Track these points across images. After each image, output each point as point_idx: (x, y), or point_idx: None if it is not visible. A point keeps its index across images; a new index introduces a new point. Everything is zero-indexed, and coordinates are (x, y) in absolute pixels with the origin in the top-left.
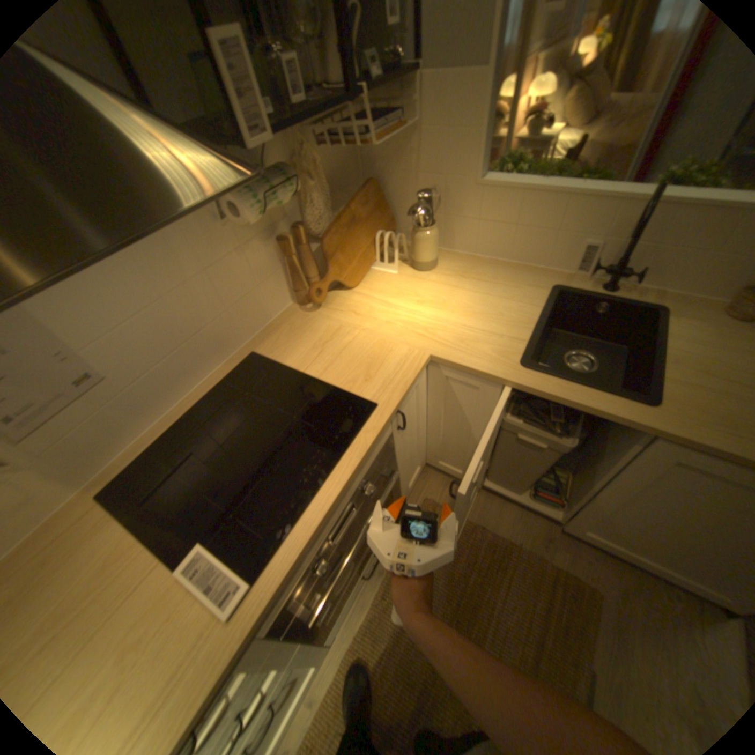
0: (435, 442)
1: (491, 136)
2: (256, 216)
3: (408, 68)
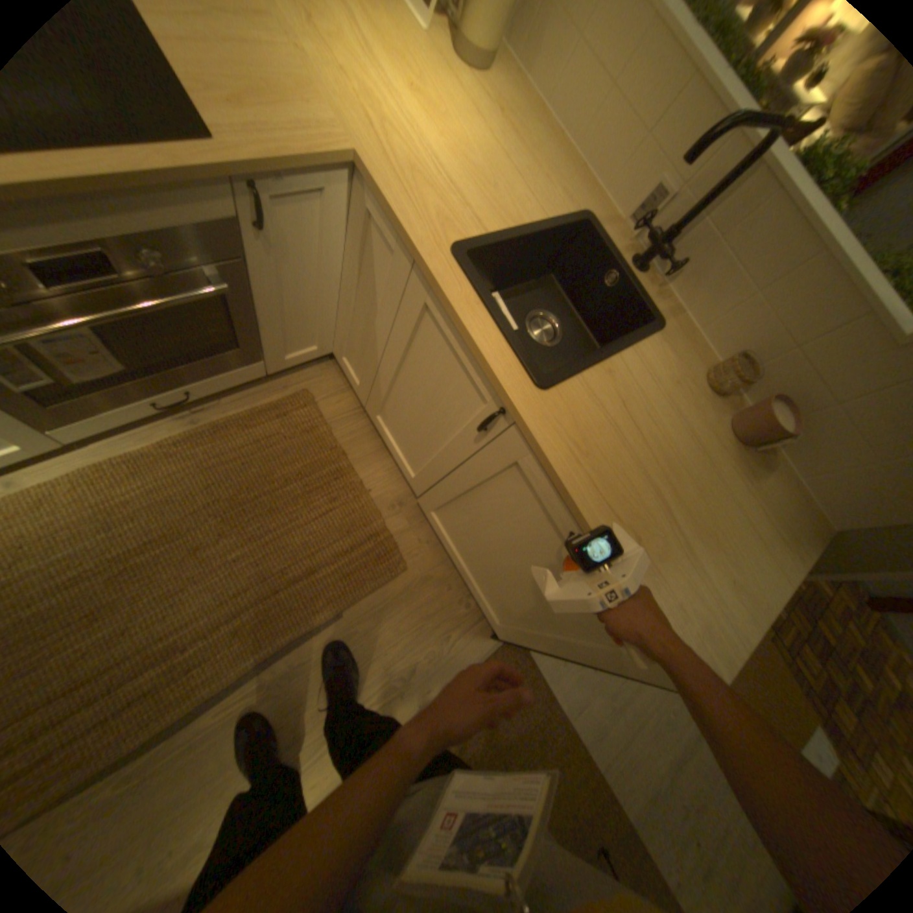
0: (345, 327)
1: None
2: None
3: None
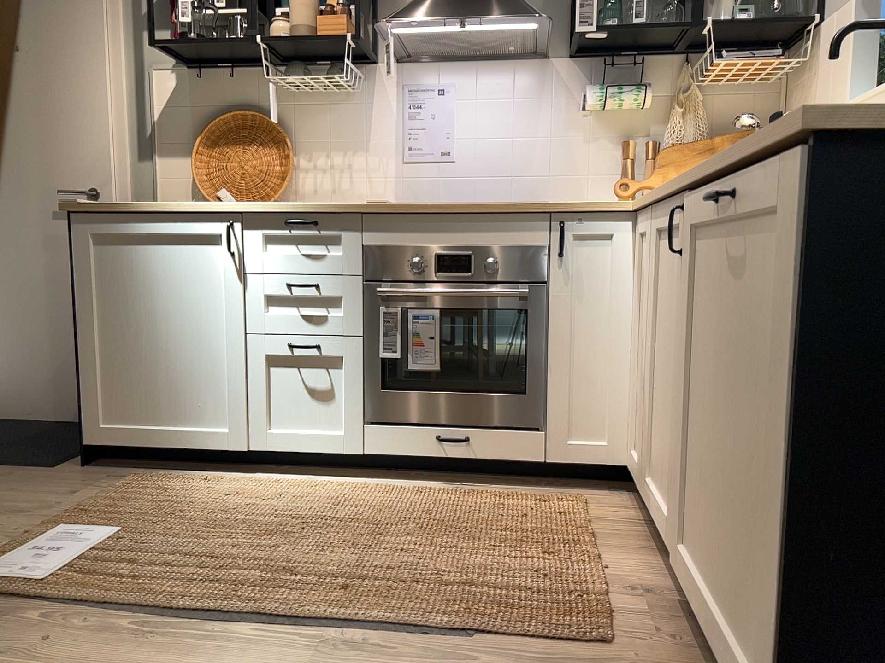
0: (635, 395)
1: (874, 63)
2: (598, 109)
3: (811, 28)
